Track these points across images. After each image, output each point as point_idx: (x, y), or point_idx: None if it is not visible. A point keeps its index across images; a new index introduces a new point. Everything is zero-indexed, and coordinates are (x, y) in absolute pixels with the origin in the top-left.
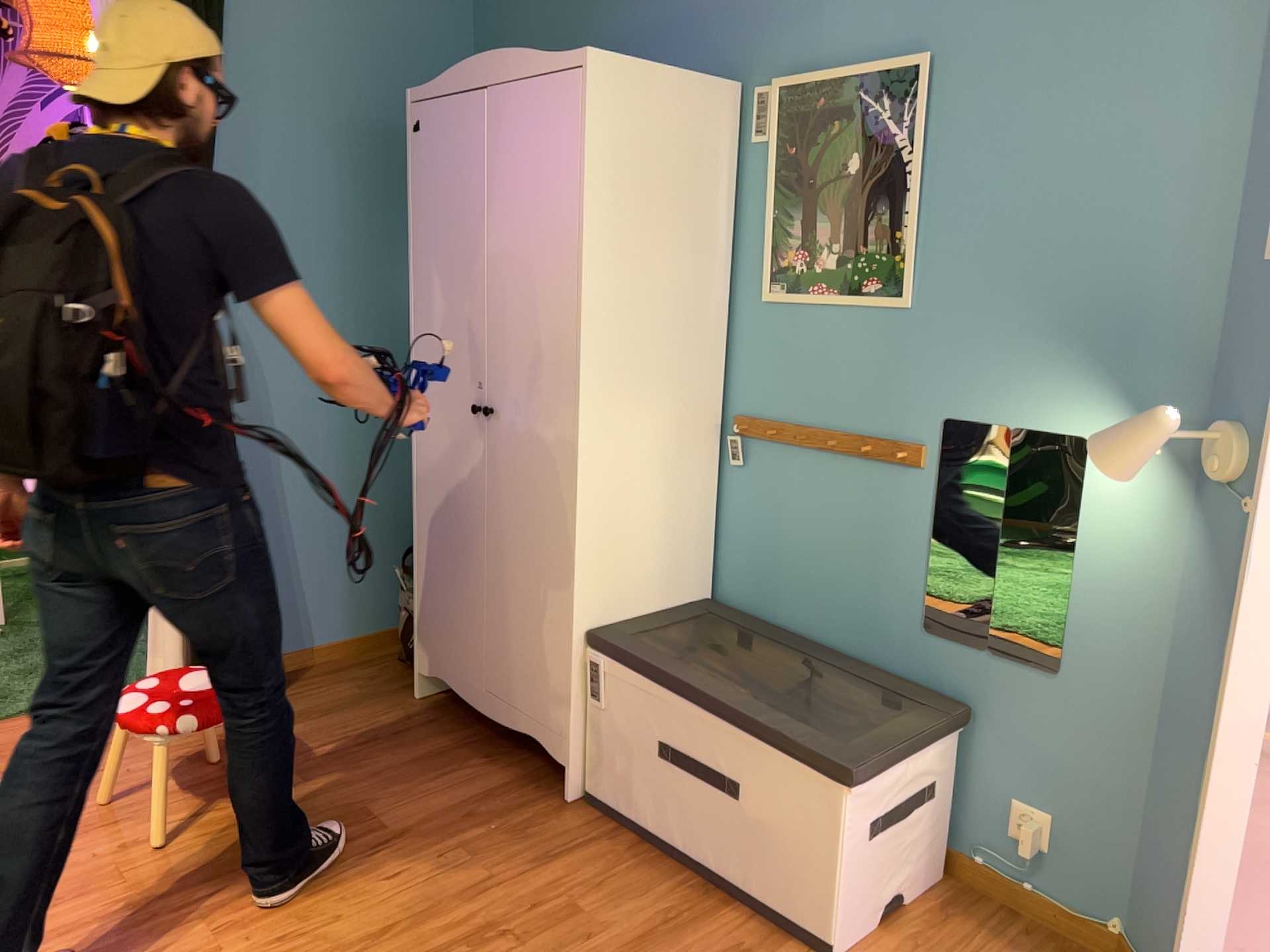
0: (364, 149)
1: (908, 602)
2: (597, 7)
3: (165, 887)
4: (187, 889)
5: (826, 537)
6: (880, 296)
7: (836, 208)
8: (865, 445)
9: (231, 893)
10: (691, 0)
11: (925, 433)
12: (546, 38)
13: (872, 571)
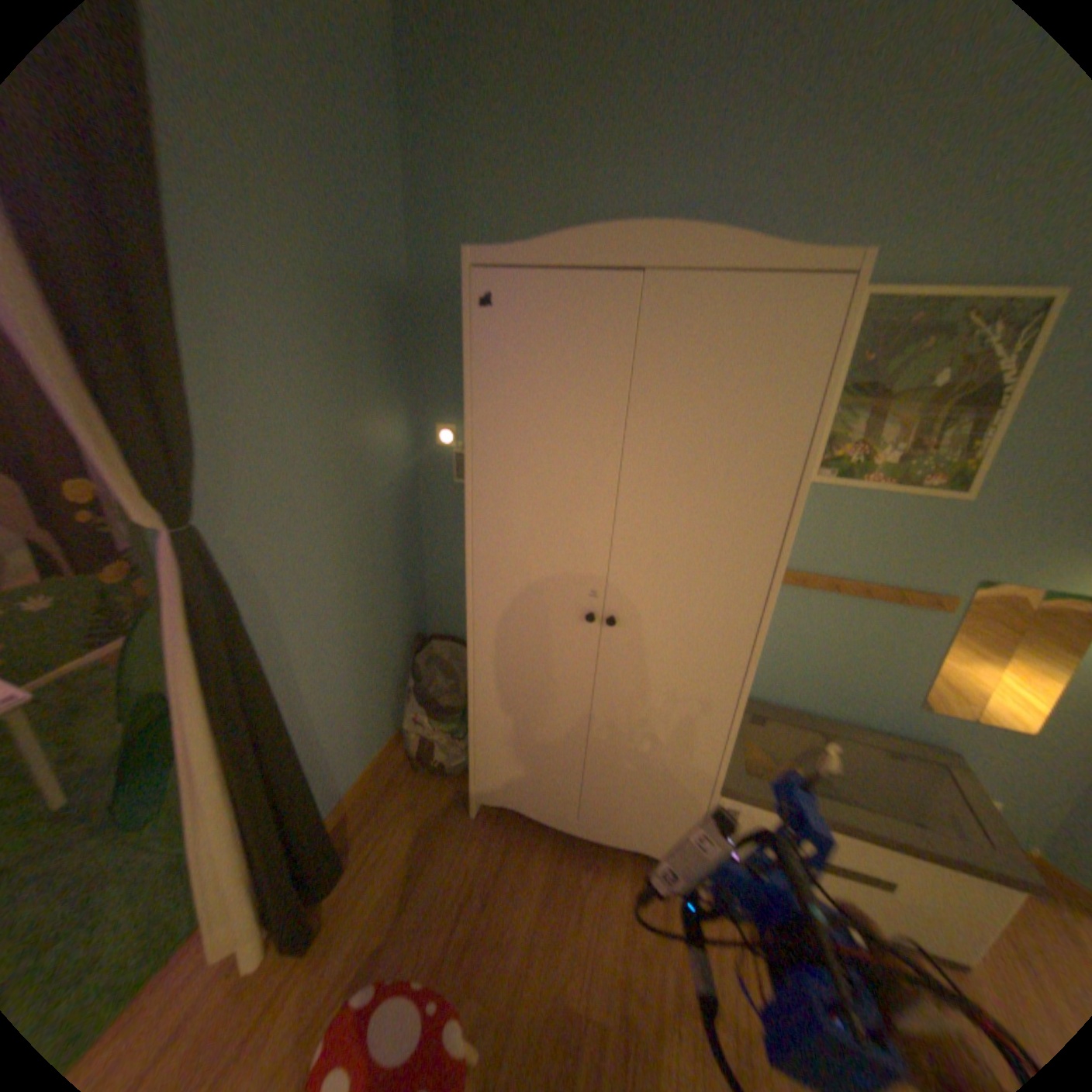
0: (325, 300)
1: (914, 692)
2: (610, 159)
3: None
4: None
5: (841, 651)
6: (946, 488)
7: (914, 411)
8: (903, 595)
9: None
10: (754, 175)
11: (961, 588)
12: (525, 184)
13: (883, 672)
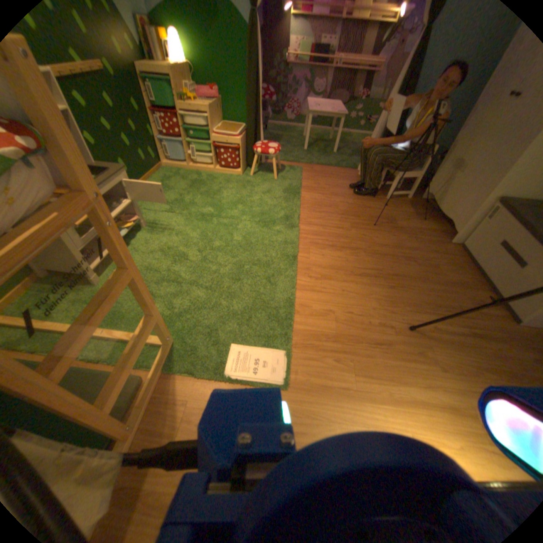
0: None
1: None
2: None
3: (342, 214)
4: (346, 216)
5: None
6: None
7: None
8: None
9: (354, 221)
10: None
11: None
12: None
13: None
